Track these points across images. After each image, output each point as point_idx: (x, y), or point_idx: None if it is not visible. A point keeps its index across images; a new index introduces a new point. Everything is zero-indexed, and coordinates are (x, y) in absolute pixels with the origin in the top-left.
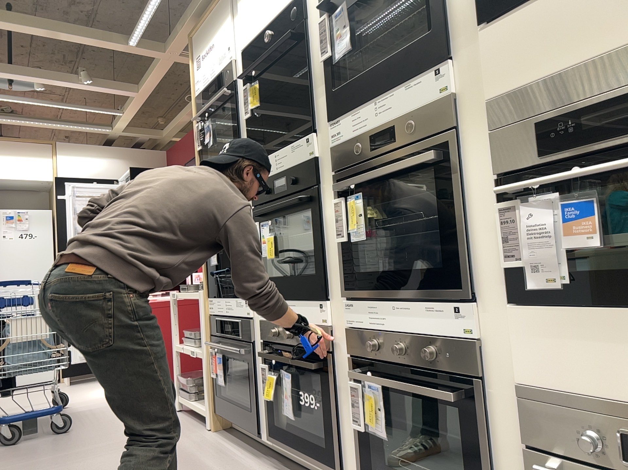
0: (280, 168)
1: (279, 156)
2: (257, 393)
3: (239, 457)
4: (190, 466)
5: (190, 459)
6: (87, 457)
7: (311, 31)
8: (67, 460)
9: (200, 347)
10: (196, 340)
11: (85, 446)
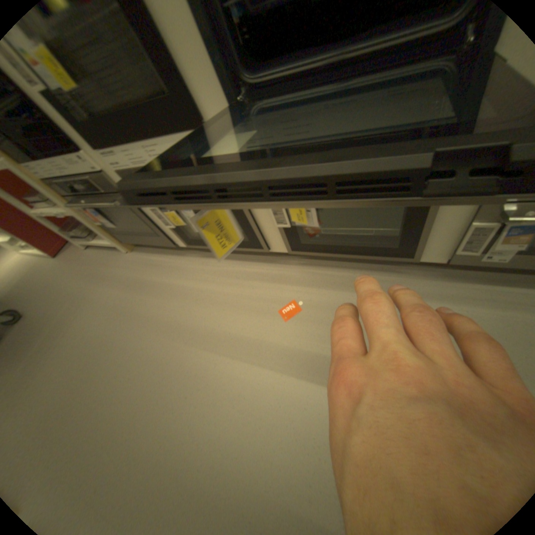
0: None
1: None
2: (151, 221)
3: (171, 263)
4: (146, 290)
5: (139, 285)
6: (64, 329)
7: None
8: (52, 341)
9: (57, 206)
10: (46, 204)
11: (51, 322)
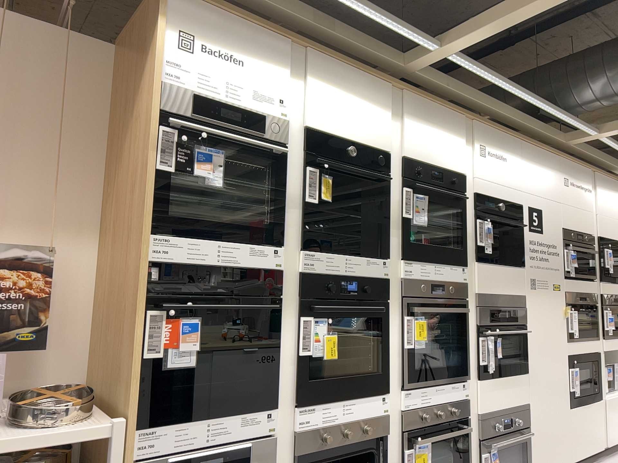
0: (349, 271)
1: (350, 261)
2: None
3: None
4: None
5: None
6: None
7: (393, 189)
8: None
9: None
10: None
11: None
